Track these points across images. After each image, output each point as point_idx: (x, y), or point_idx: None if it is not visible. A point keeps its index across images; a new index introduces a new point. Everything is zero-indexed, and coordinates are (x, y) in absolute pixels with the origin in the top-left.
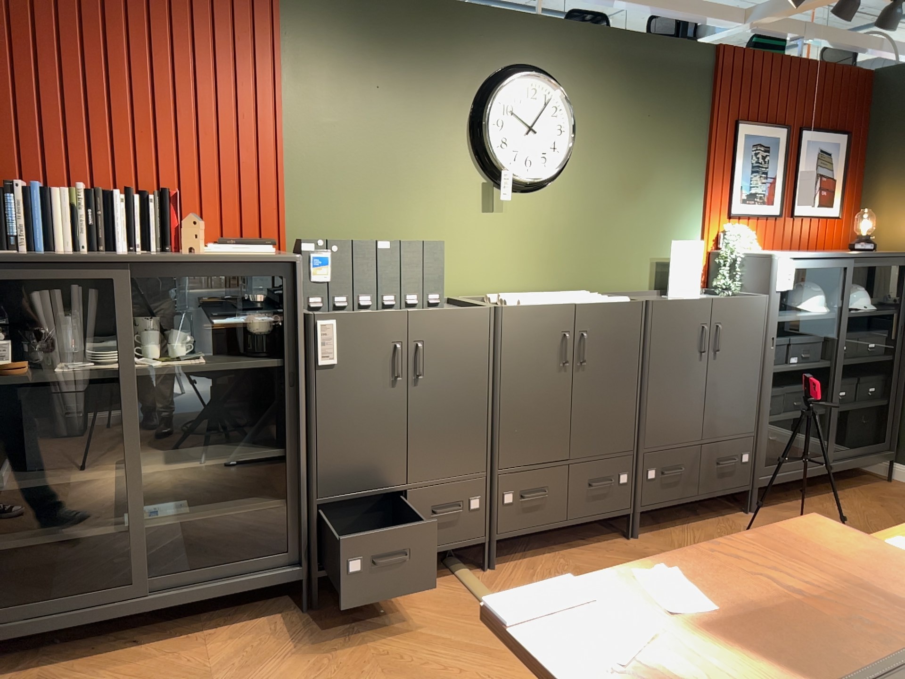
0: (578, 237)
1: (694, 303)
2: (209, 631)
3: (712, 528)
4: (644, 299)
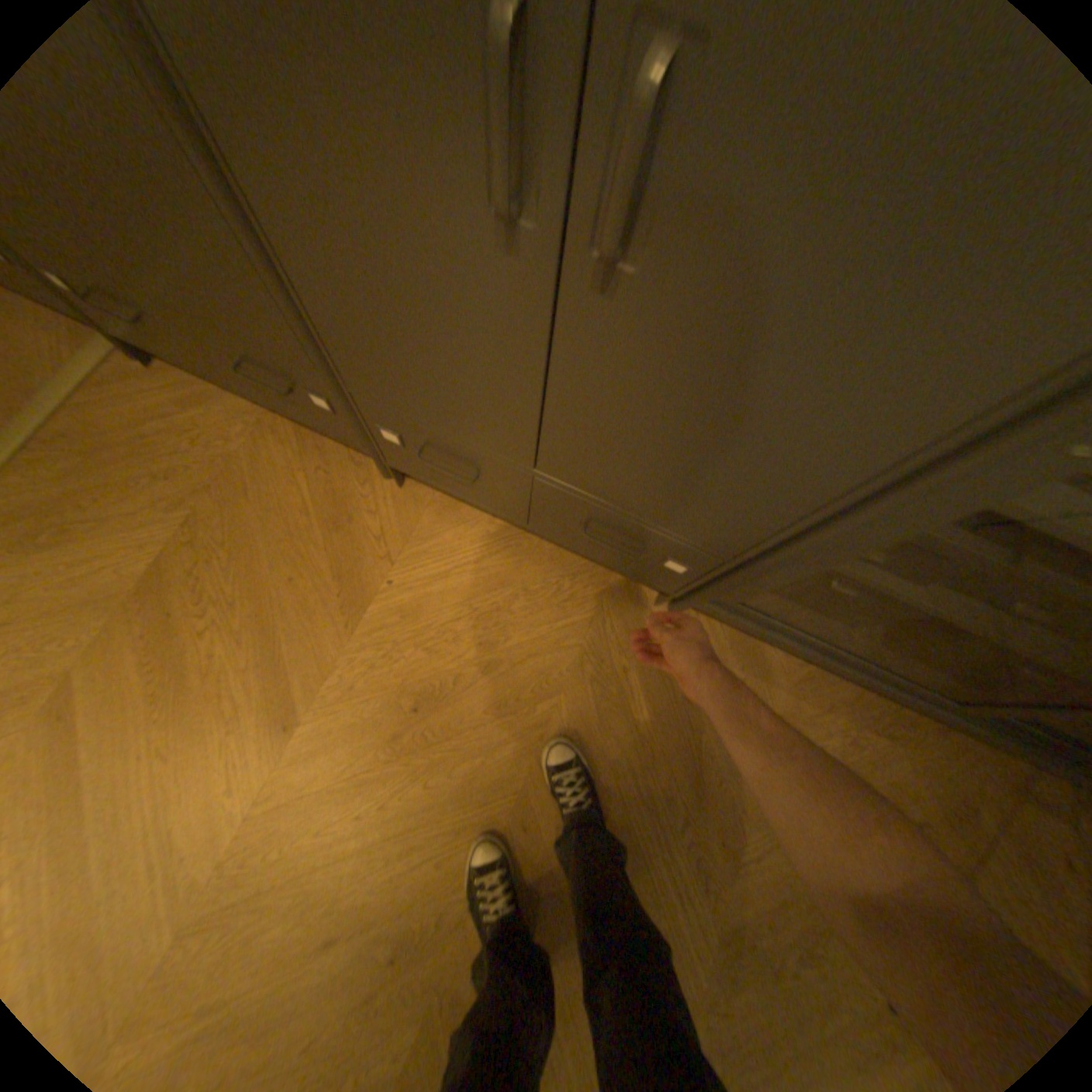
0: None
1: None
2: None
3: (540, 572)
4: None
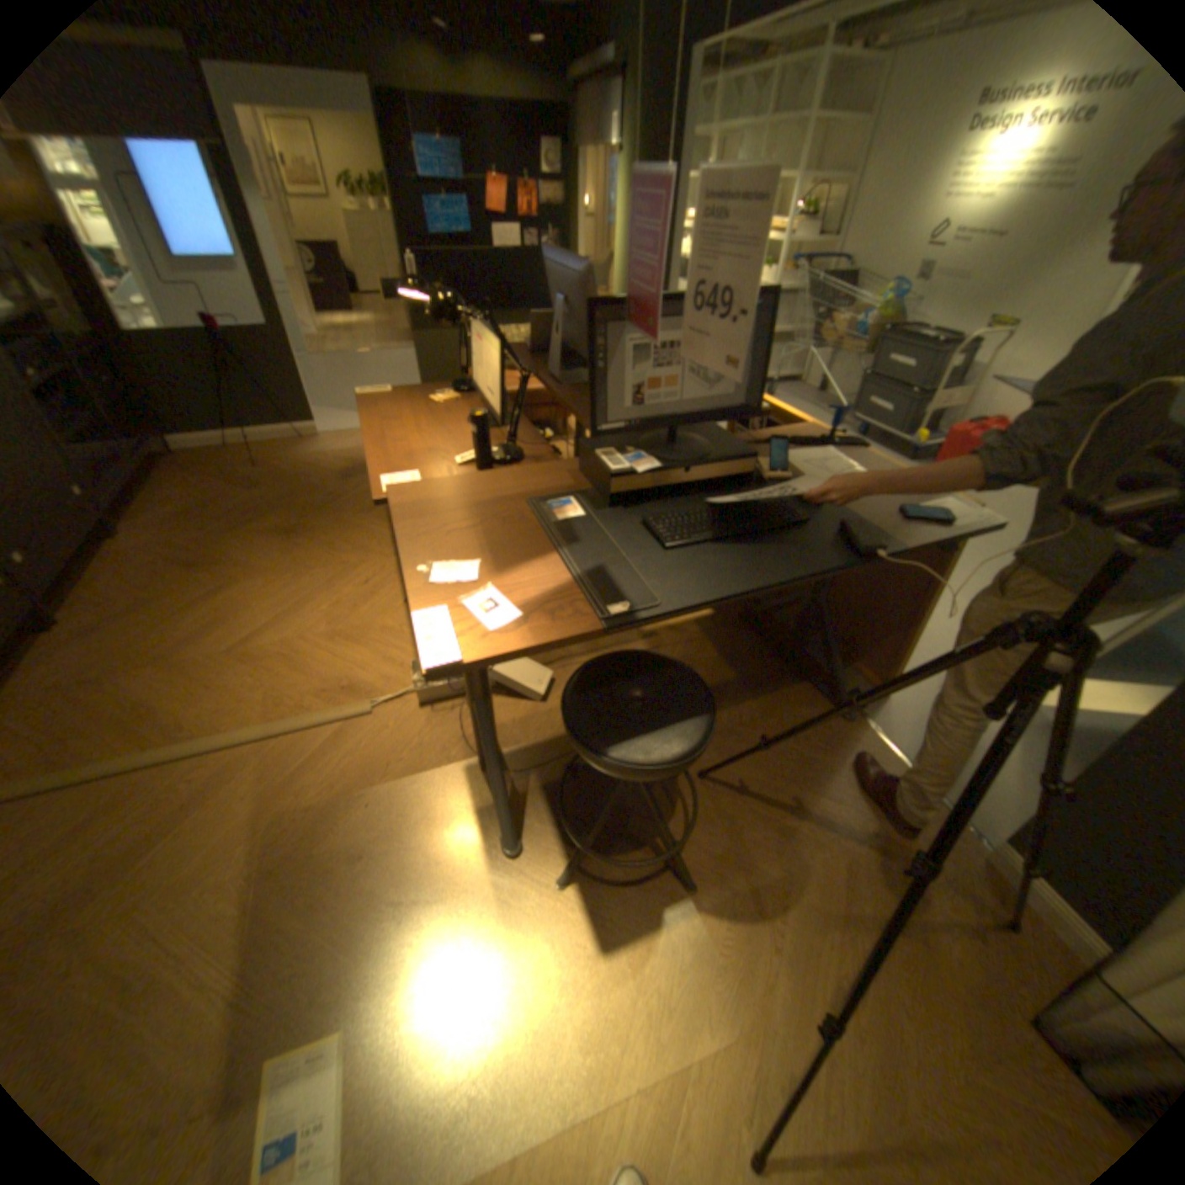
0: None
1: None
2: None
3: (106, 569)
4: None
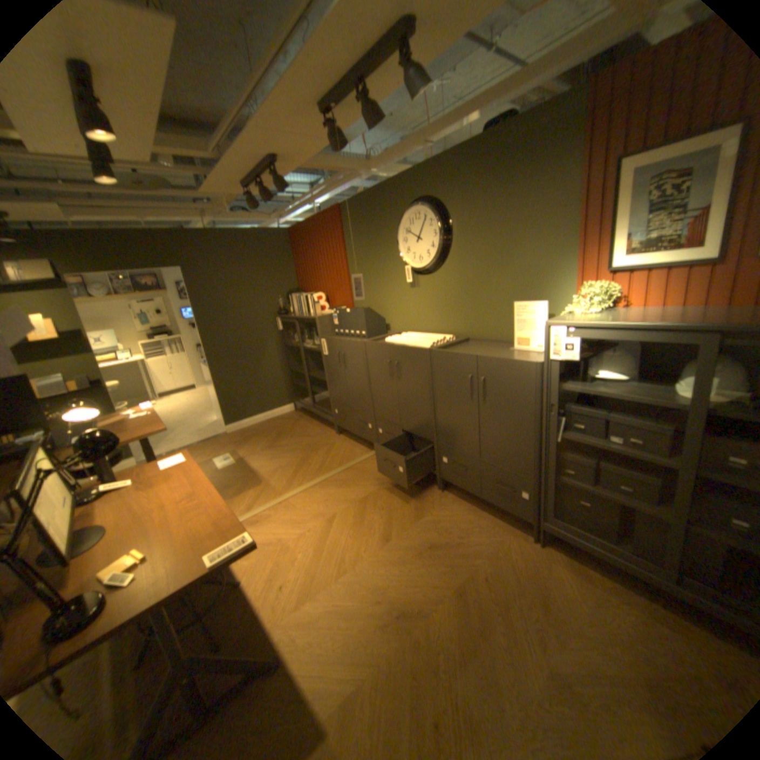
0: (461, 300)
1: (461, 356)
2: (324, 426)
3: (487, 523)
4: (437, 348)
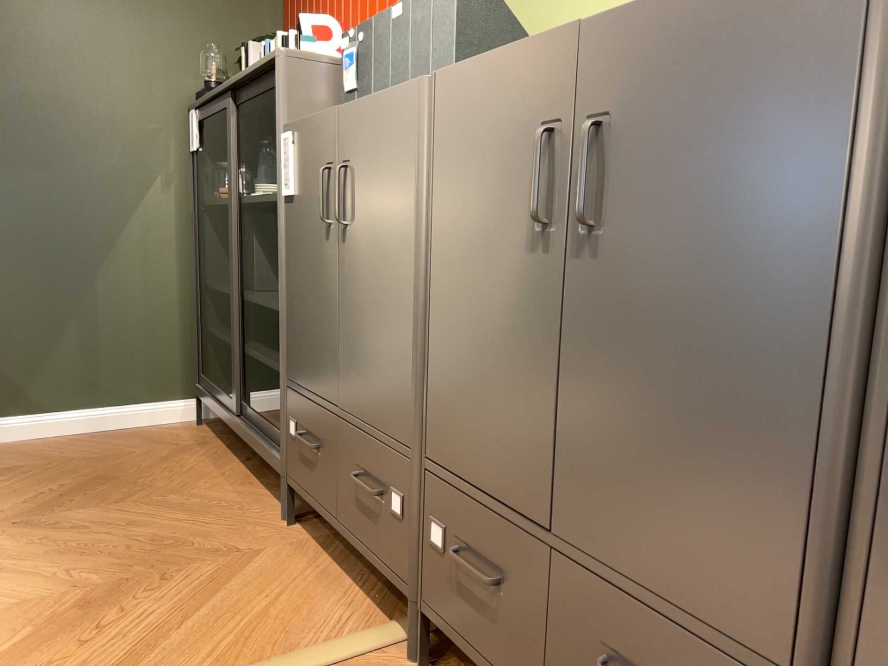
0: None
1: None
2: (254, 483)
3: None
4: None
